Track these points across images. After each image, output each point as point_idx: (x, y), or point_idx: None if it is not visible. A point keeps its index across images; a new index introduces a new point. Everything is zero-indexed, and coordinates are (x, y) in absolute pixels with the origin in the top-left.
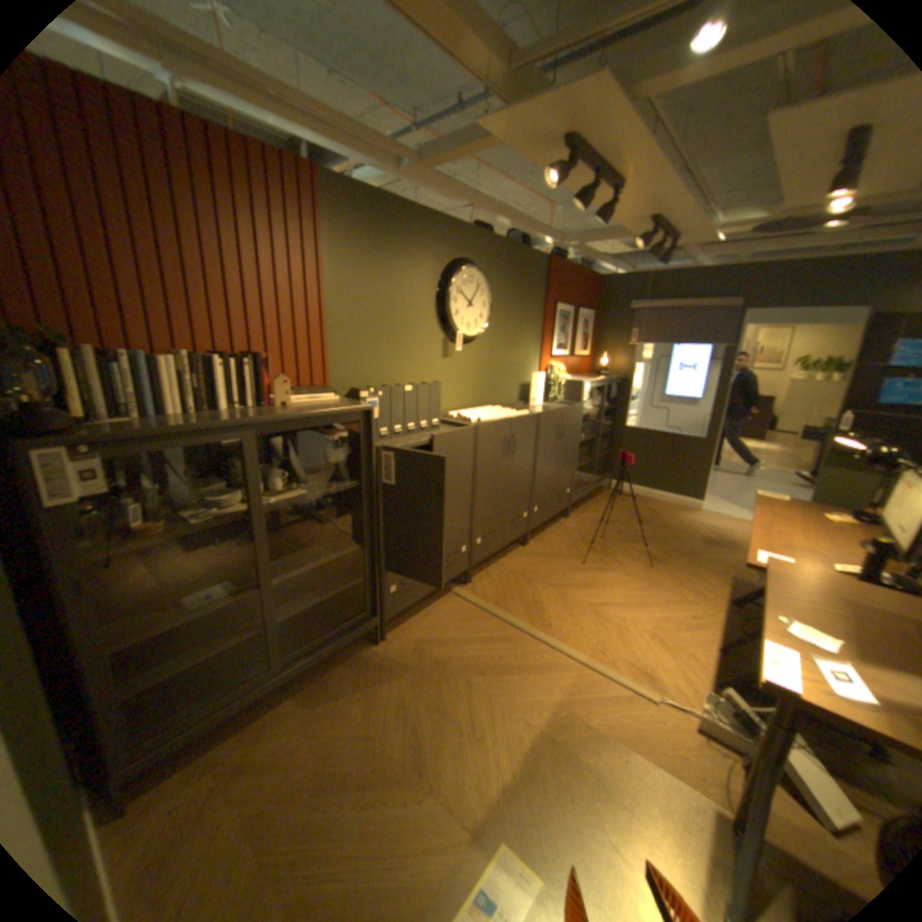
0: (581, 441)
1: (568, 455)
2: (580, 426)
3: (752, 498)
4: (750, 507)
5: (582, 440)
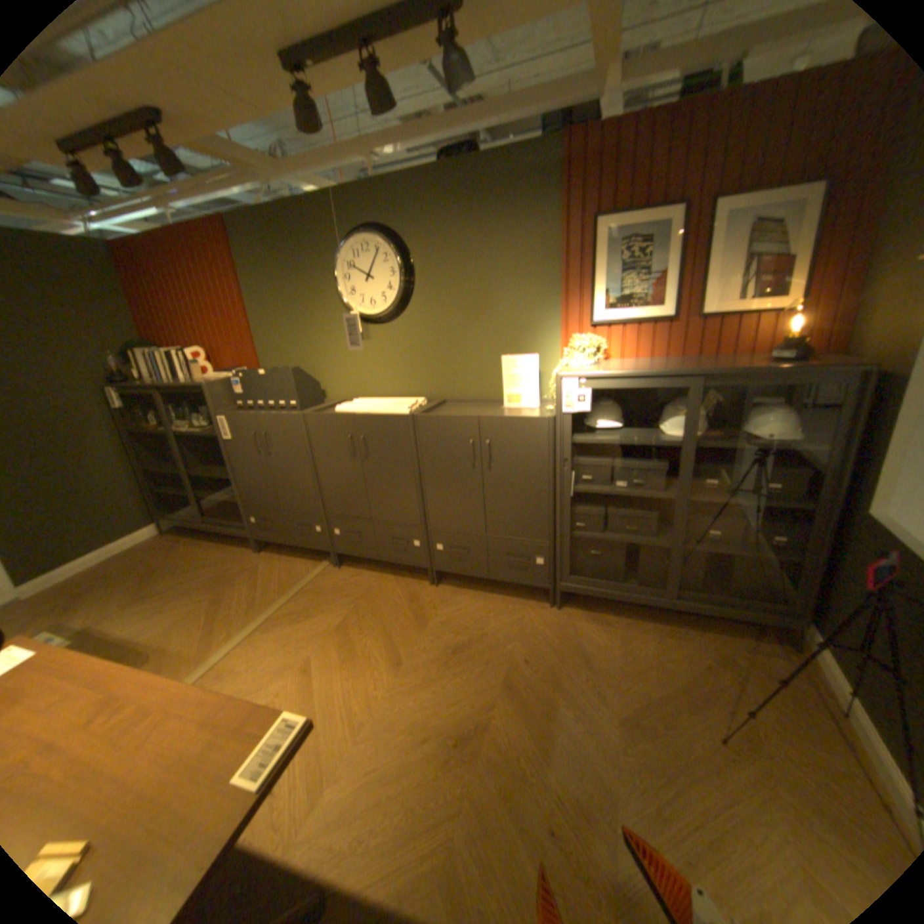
0: (596, 492)
1: (524, 500)
2: (566, 459)
3: None
4: None
5: (607, 491)
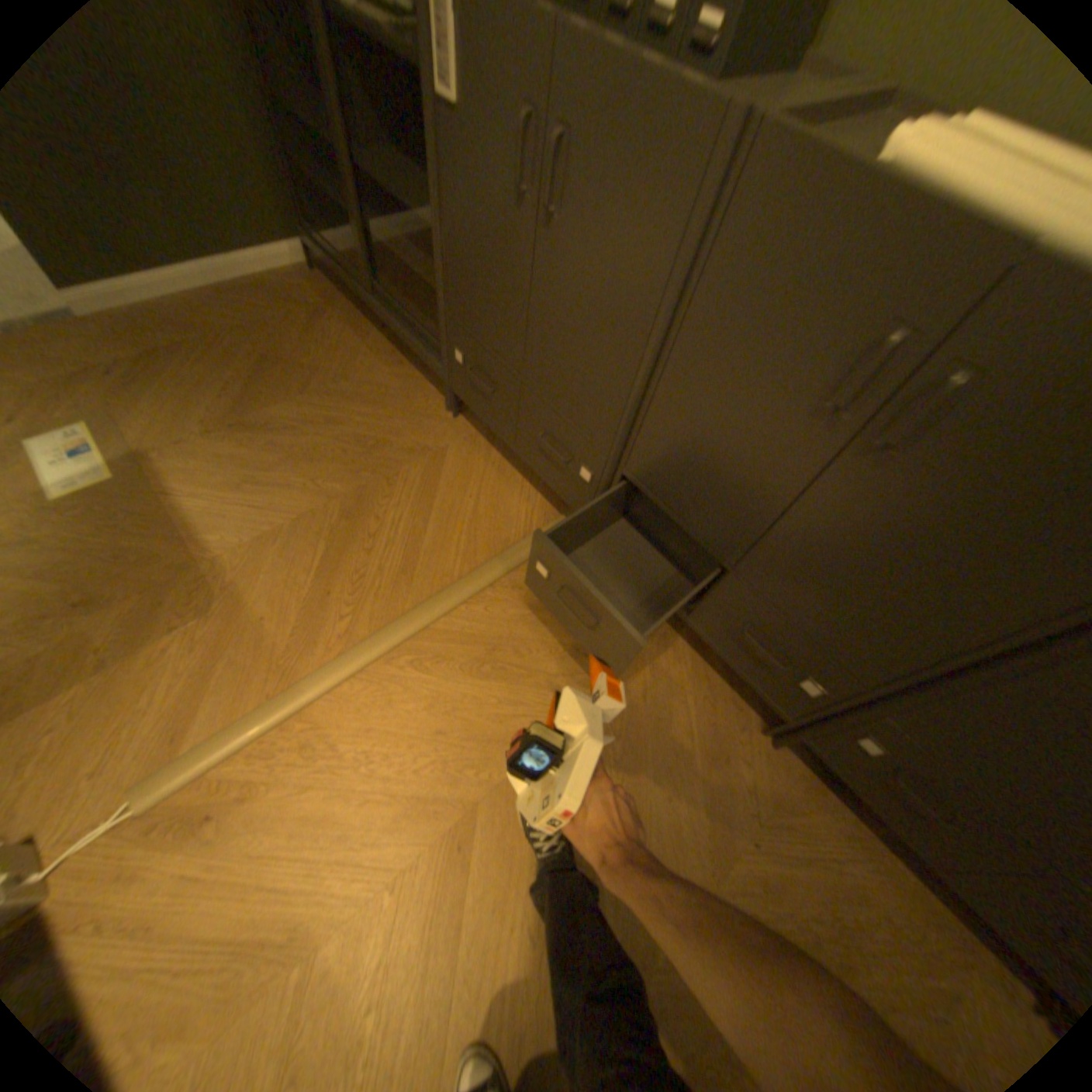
0: None
1: None
2: None
3: None
4: None
5: None
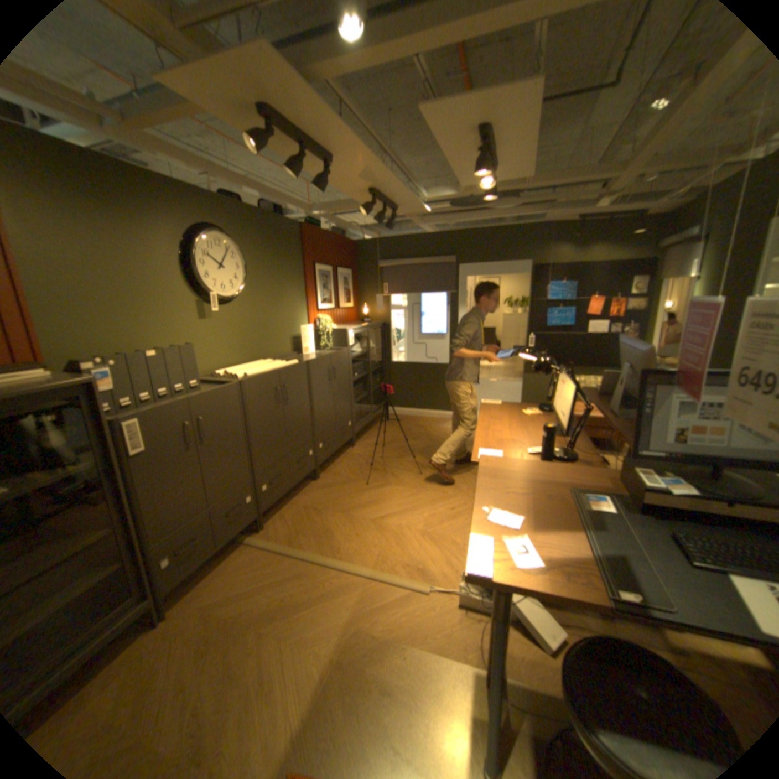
0: (355, 380)
1: (344, 393)
2: (351, 367)
3: None
4: None
5: (356, 378)
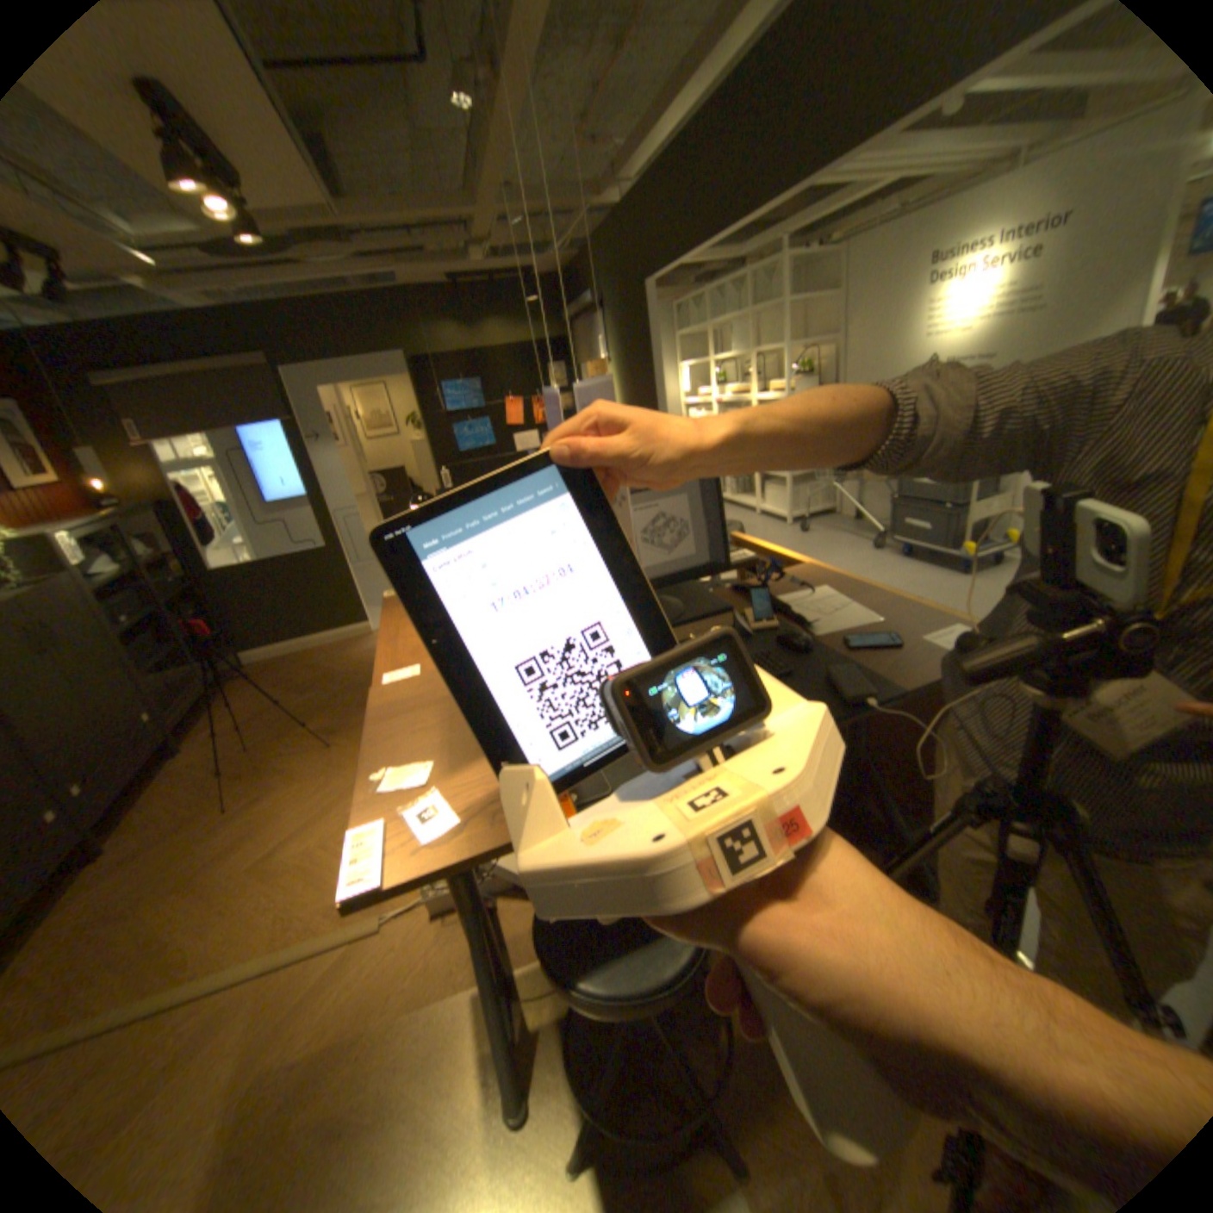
0: (123, 630)
1: (101, 664)
2: (99, 607)
3: None
4: None
5: (125, 626)
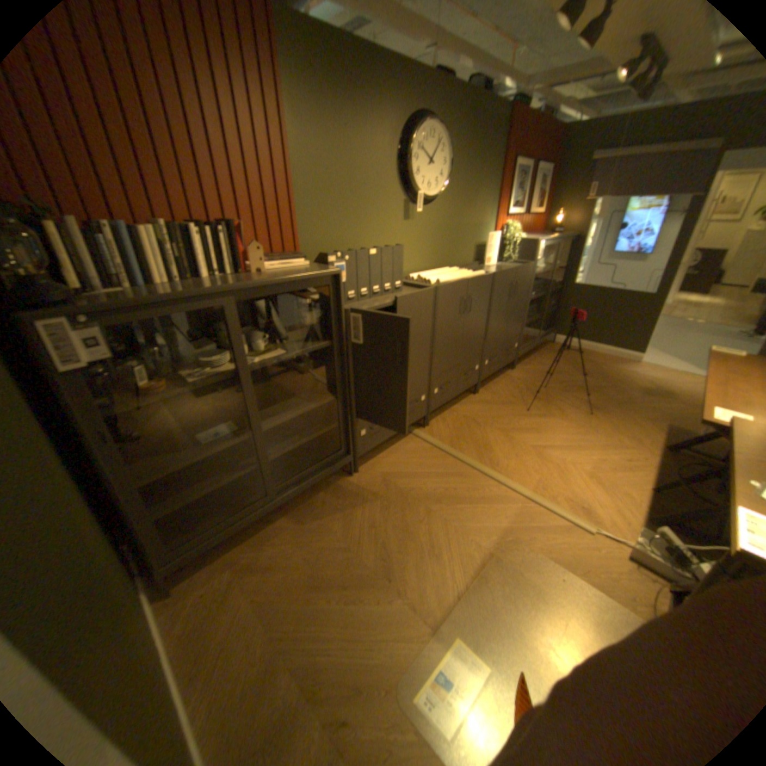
0: (531, 299)
1: (519, 312)
2: (532, 284)
3: (691, 350)
4: (689, 359)
5: (532, 298)
